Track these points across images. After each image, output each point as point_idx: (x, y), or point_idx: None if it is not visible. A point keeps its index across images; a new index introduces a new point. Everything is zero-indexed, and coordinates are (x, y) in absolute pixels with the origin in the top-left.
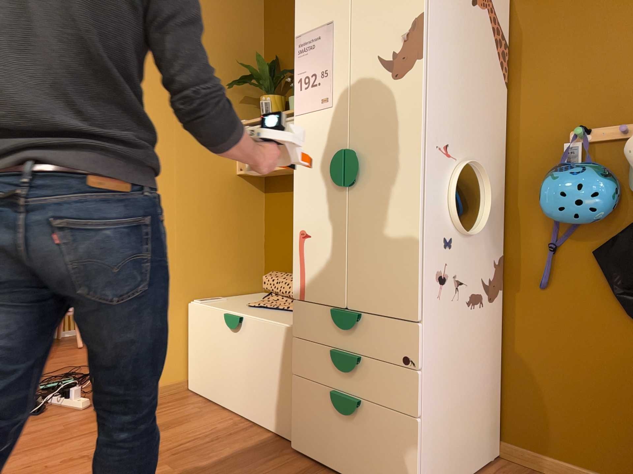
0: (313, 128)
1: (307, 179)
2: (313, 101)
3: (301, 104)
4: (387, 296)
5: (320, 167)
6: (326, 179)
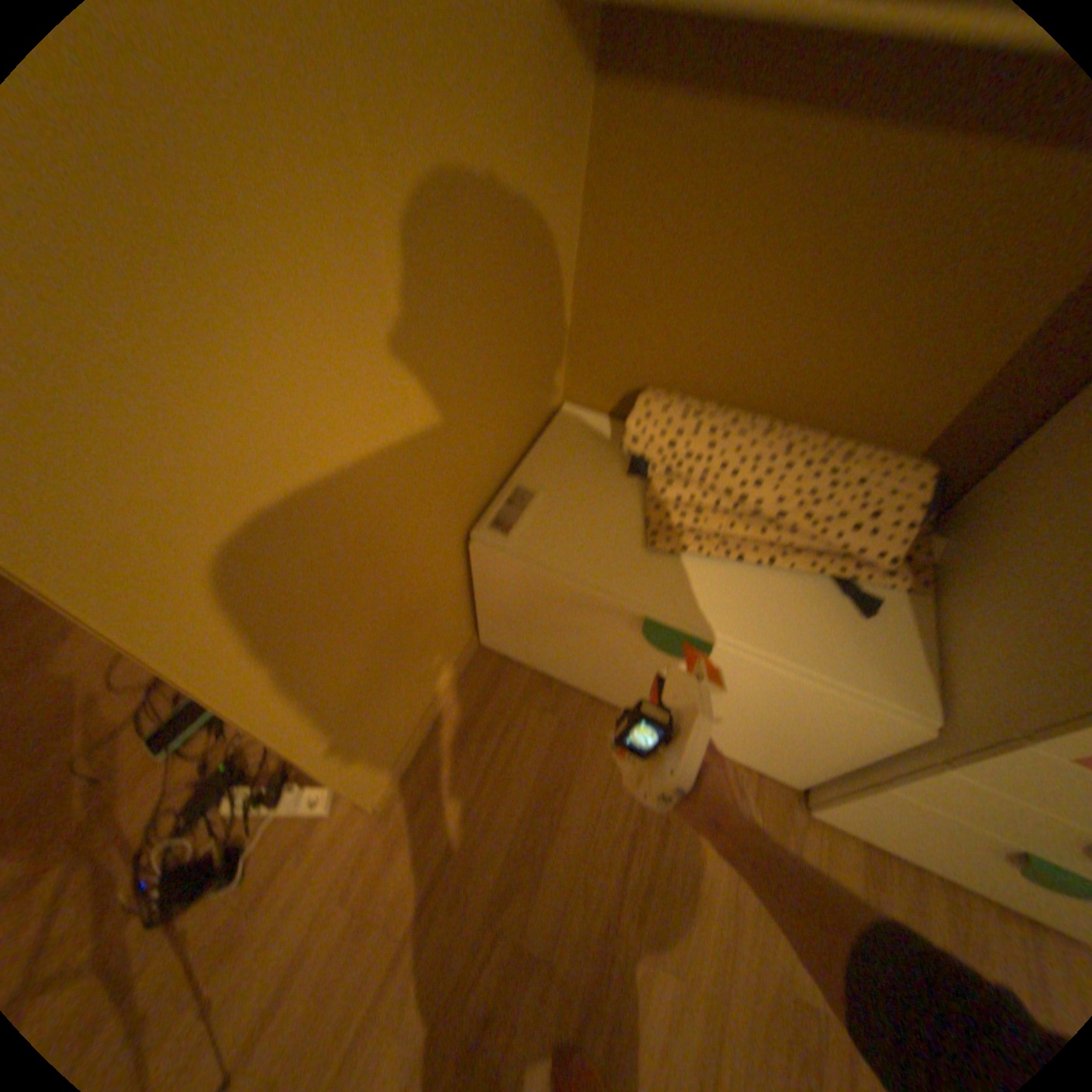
0: None
1: None
2: None
3: None
4: None
5: None
6: None
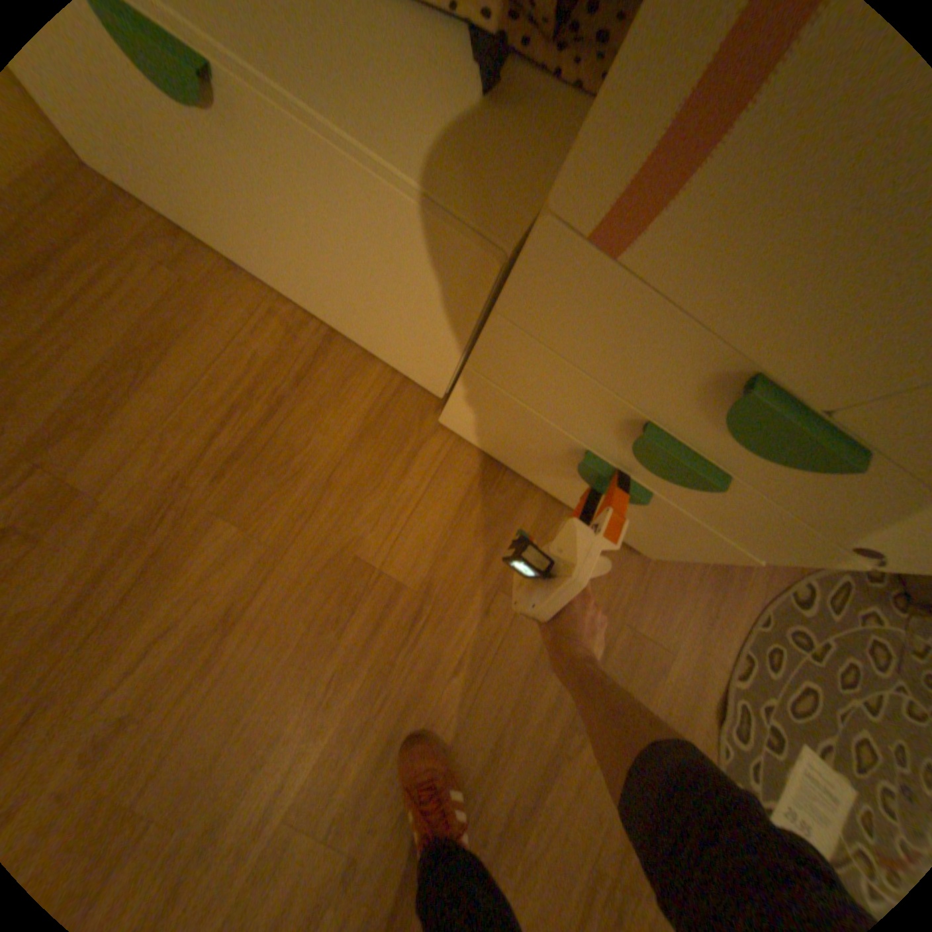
0: None
1: None
2: None
3: None
4: None
5: None
6: None
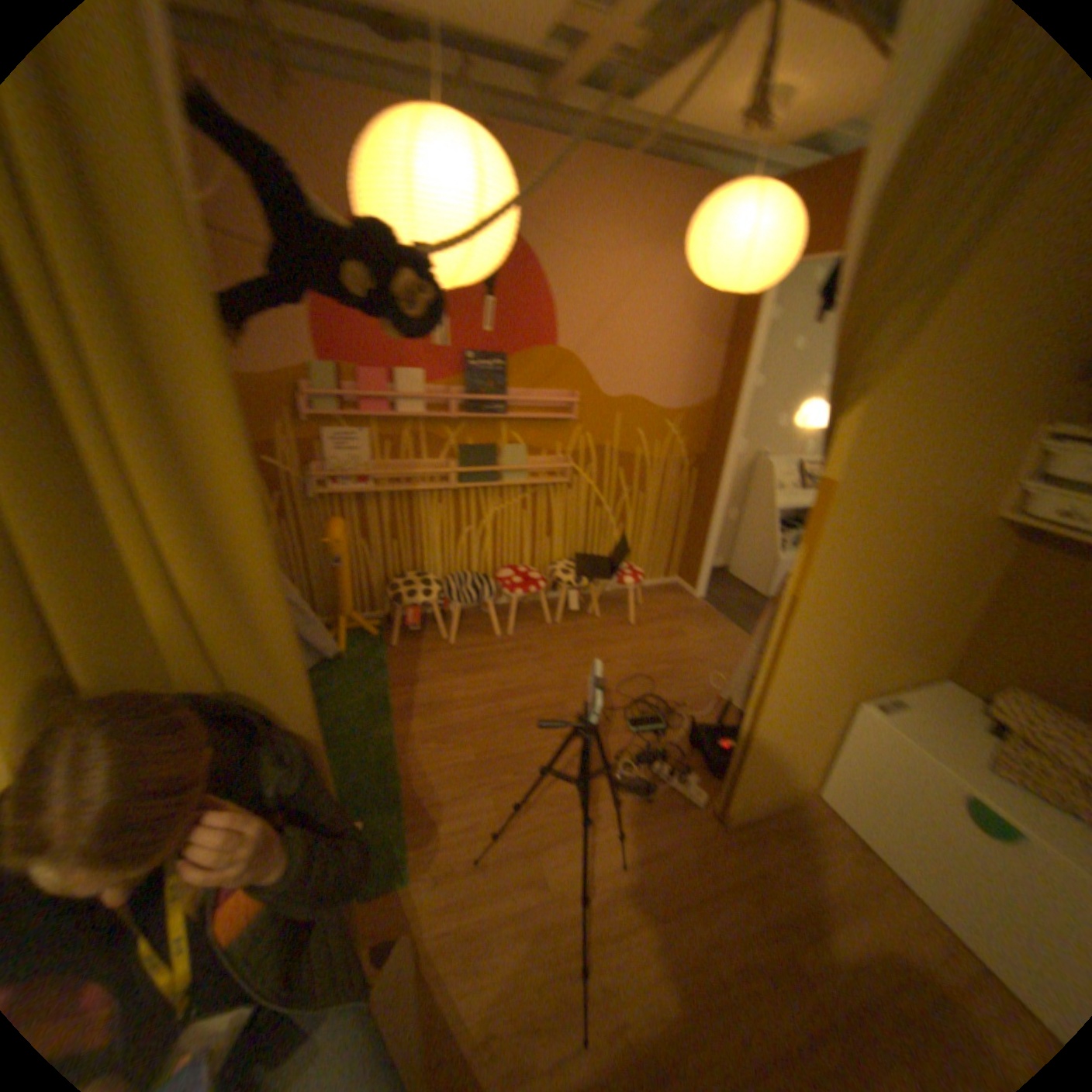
0: None
1: None
2: None
3: None
4: None
5: None
6: None
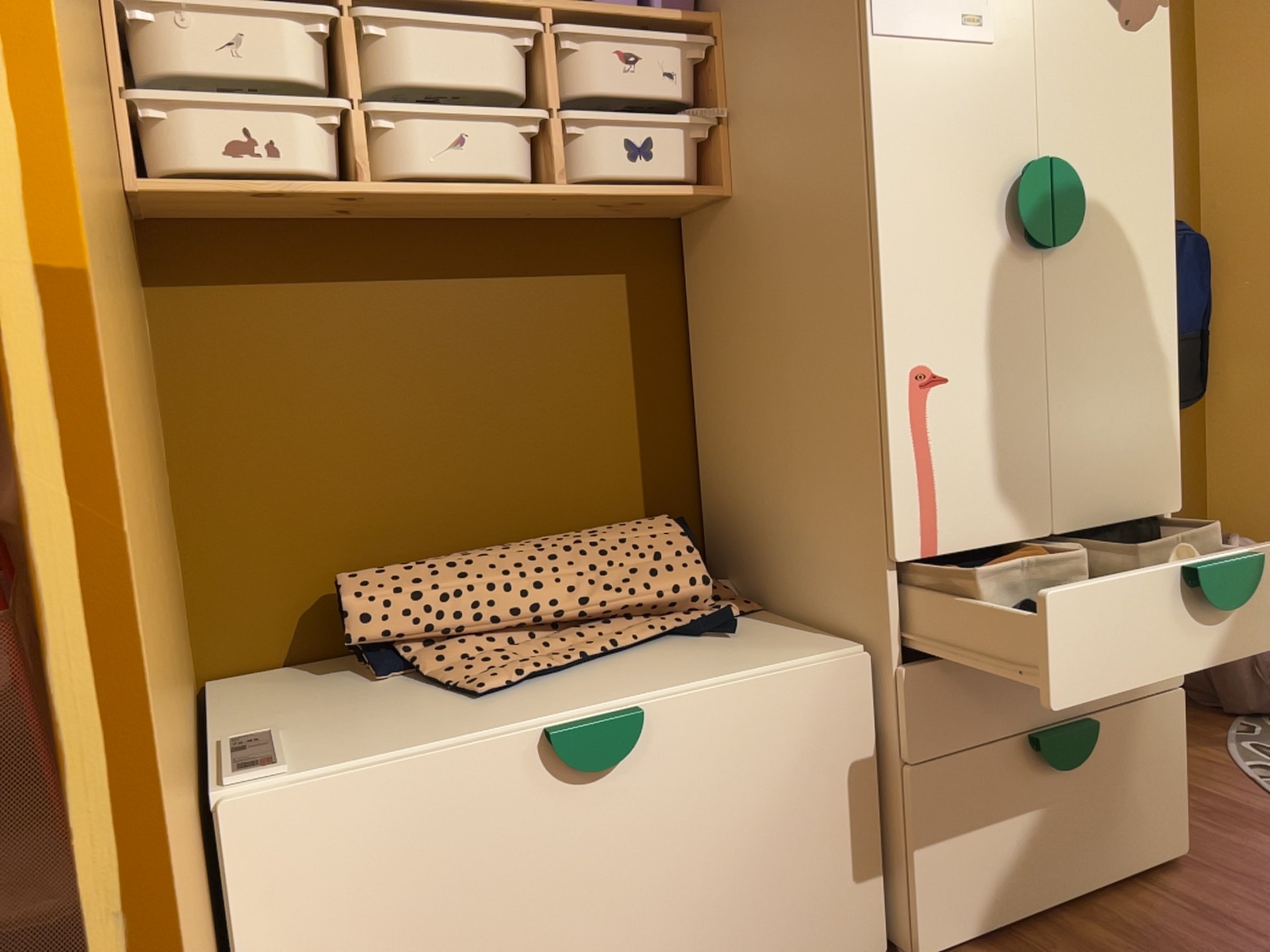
0: (937, 87)
1: (926, 227)
2: (934, 12)
3: (896, 9)
4: (1131, 479)
5: (965, 196)
6: (984, 230)
